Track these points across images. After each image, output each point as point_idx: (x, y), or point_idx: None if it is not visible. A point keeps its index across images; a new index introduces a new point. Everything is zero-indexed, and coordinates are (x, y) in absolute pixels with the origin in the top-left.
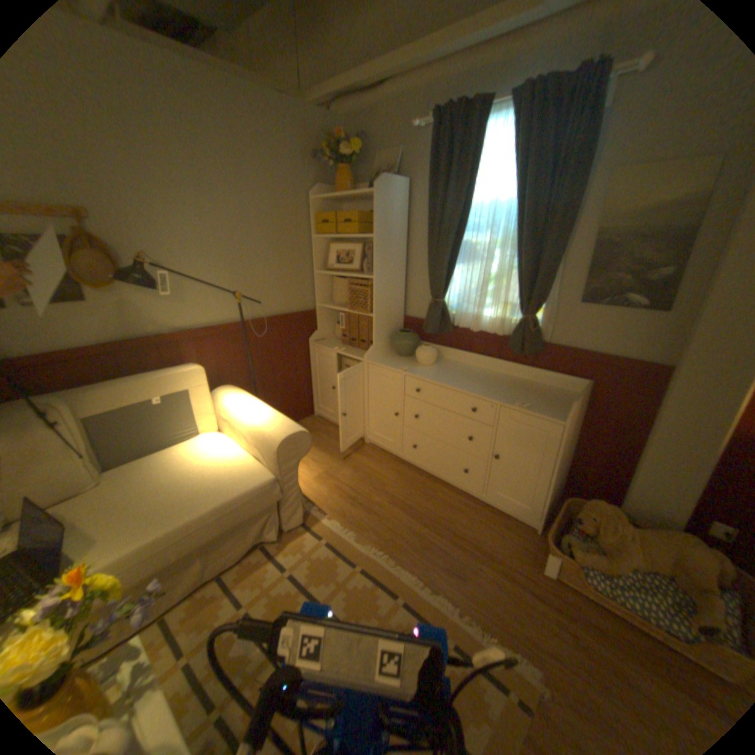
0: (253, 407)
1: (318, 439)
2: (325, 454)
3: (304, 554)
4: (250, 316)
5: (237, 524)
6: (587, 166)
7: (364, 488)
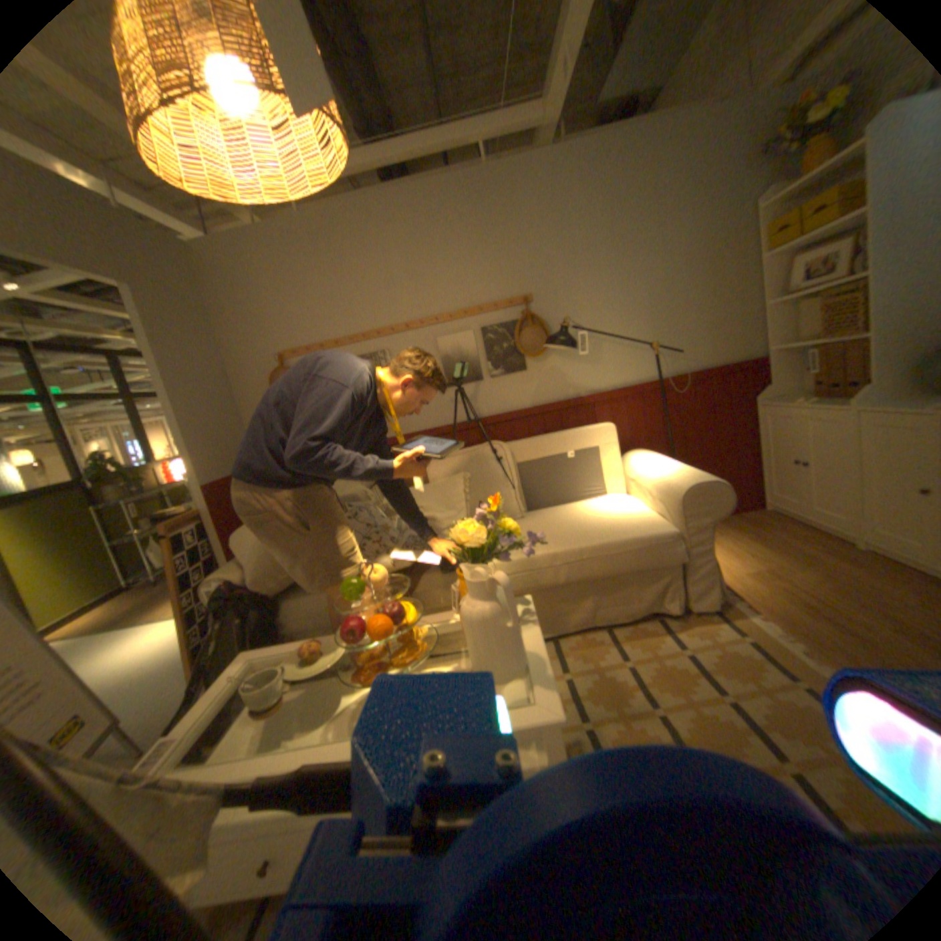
0: (663, 462)
1: (767, 535)
2: (775, 552)
3: (716, 643)
4: (671, 372)
5: (630, 570)
6: None
7: (840, 601)
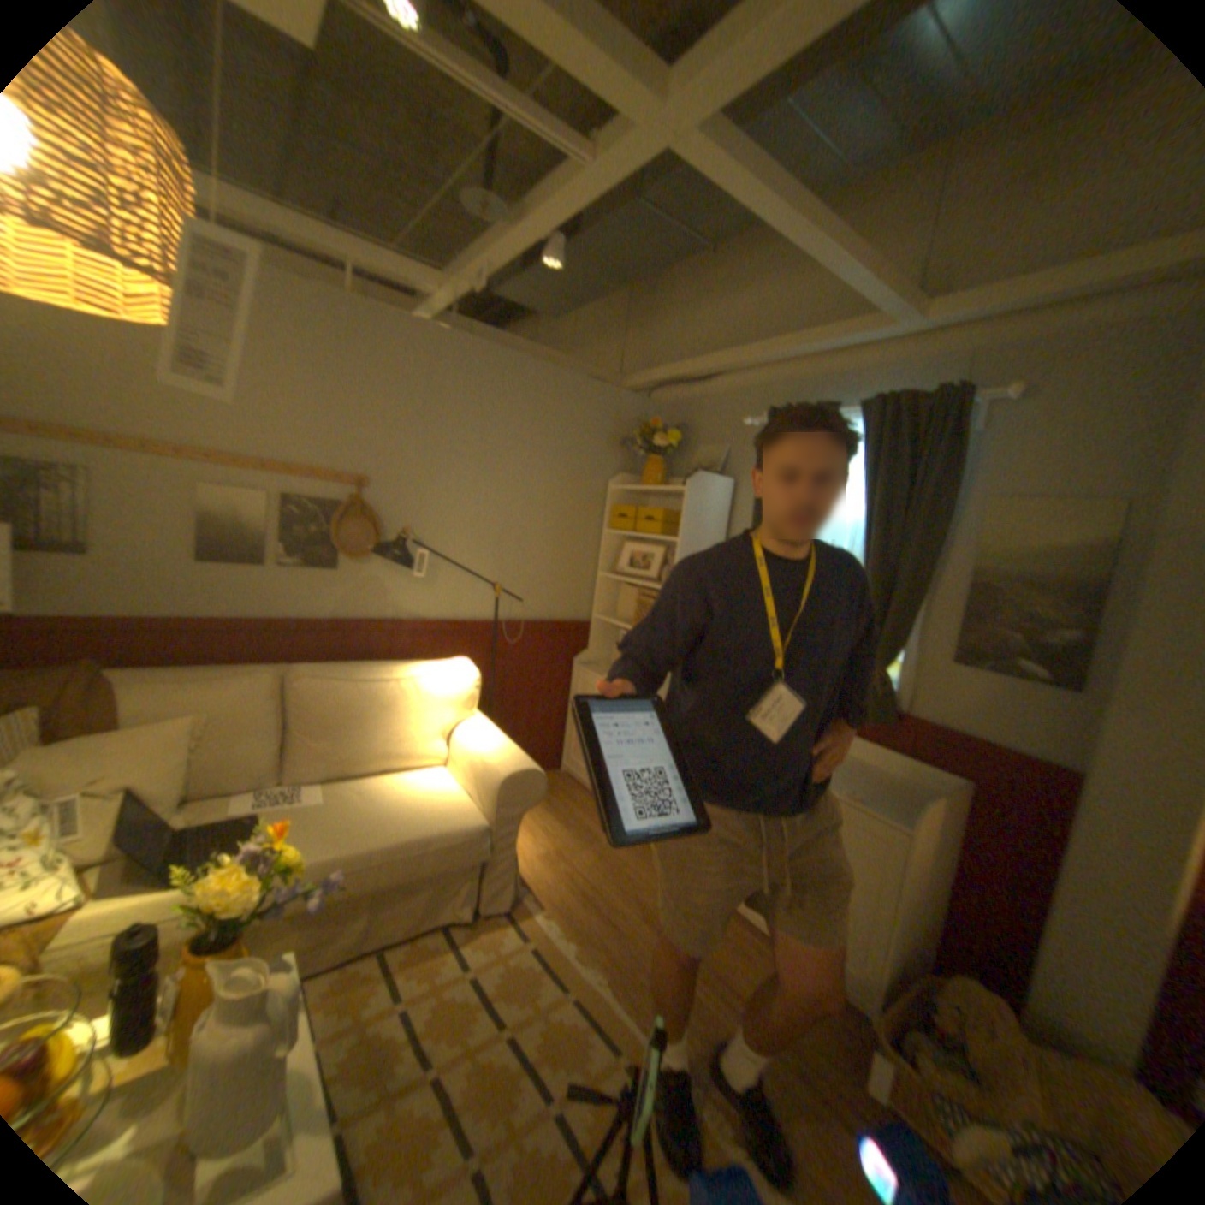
0: (483, 732)
1: (559, 807)
2: (564, 829)
3: (502, 958)
4: (506, 618)
5: (427, 879)
6: (952, 491)
7: (608, 890)
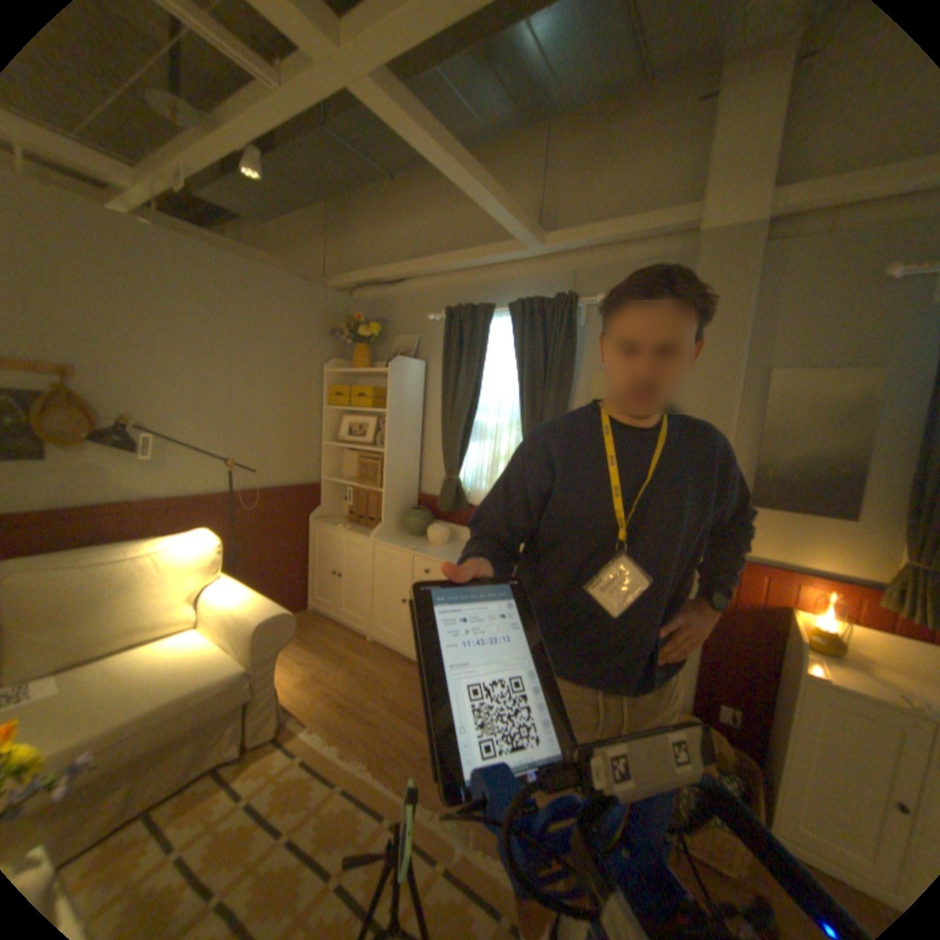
0: (230, 590)
1: (308, 639)
2: (315, 656)
3: (271, 777)
4: (241, 487)
5: (187, 732)
6: (569, 367)
7: (358, 694)
